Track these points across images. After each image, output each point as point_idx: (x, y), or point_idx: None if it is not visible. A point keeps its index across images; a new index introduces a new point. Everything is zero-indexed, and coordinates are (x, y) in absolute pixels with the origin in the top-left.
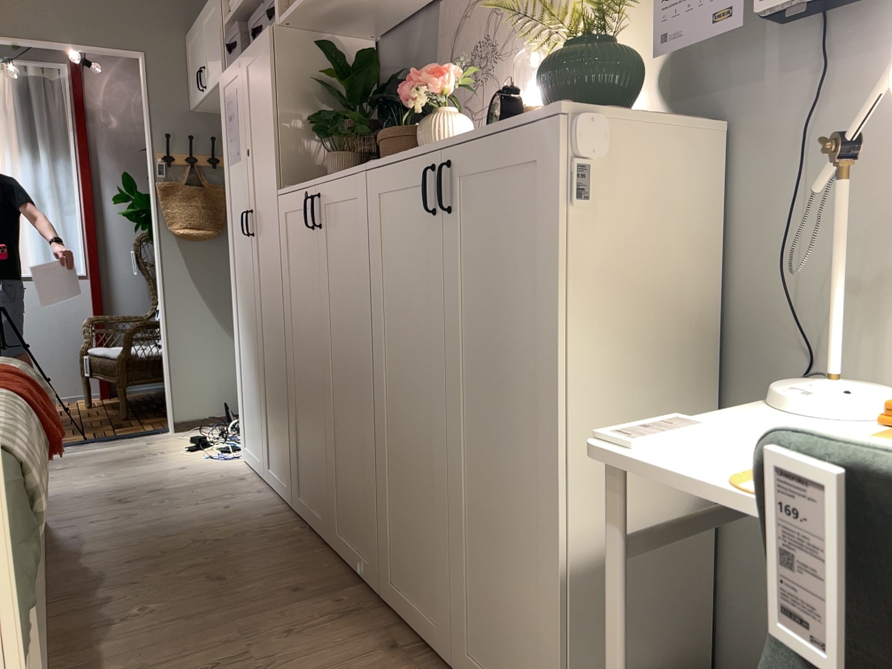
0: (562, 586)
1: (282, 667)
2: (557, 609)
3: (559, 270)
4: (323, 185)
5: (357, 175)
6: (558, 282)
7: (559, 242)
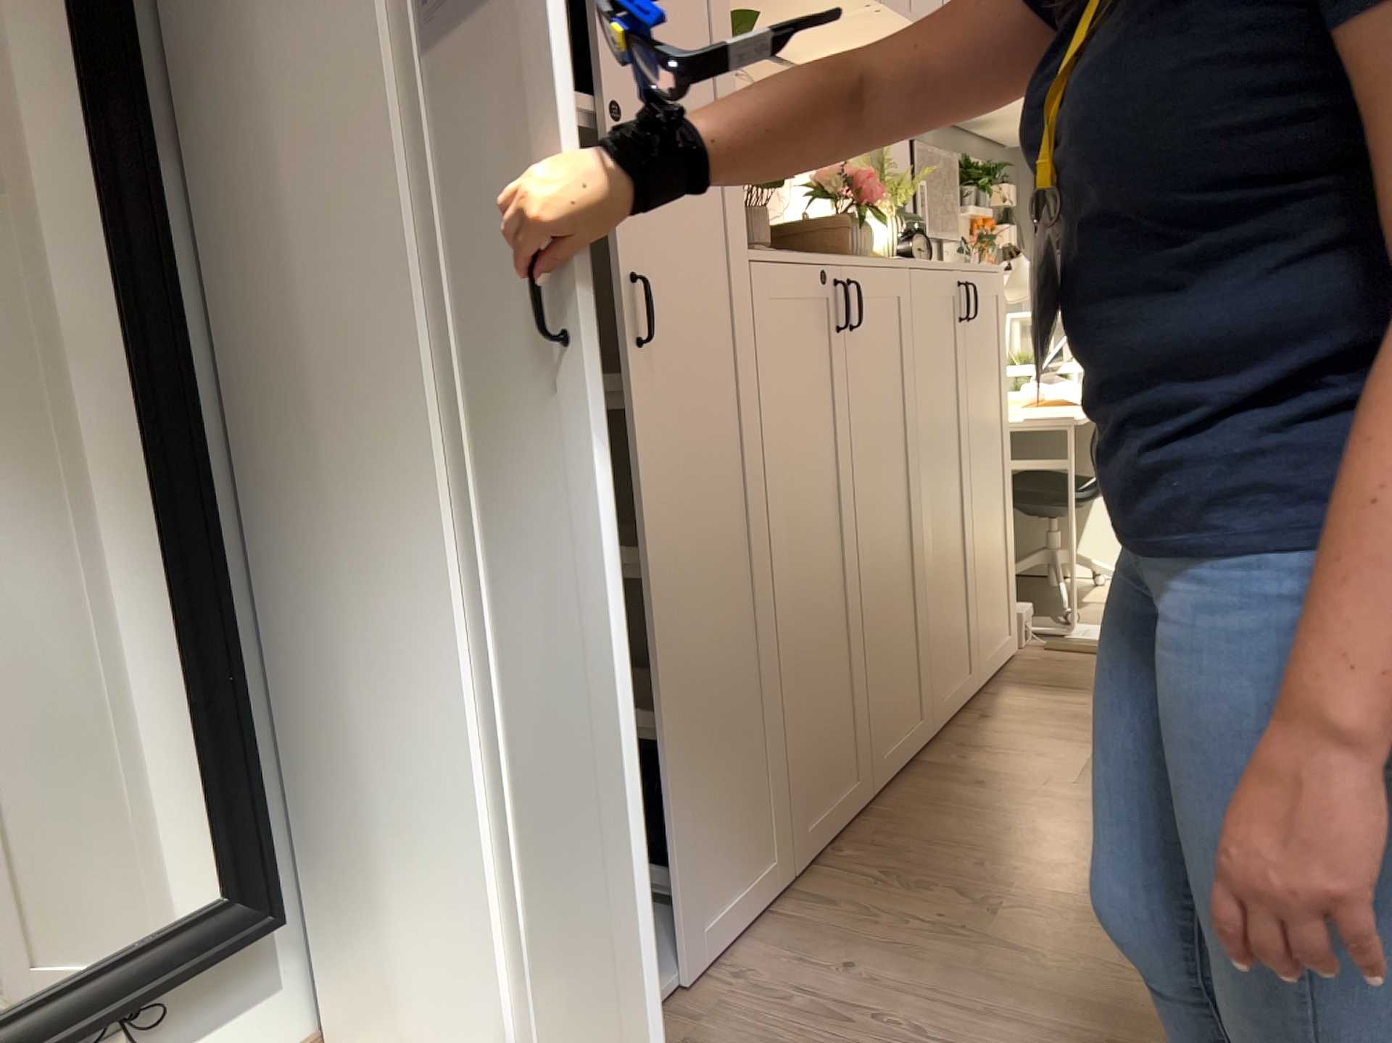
0: (1014, 531)
1: (1074, 742)
2: (1014, 547)
3: (1006, 355)
4: (858, 268)
5: (902, 269)
6: (1007, 361)
7: (1006, 340)
